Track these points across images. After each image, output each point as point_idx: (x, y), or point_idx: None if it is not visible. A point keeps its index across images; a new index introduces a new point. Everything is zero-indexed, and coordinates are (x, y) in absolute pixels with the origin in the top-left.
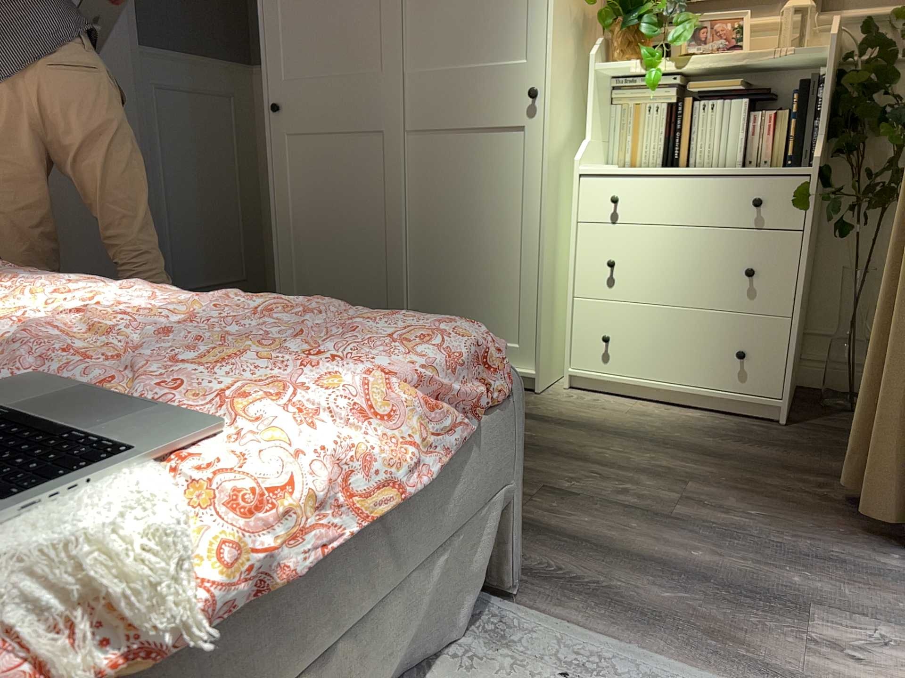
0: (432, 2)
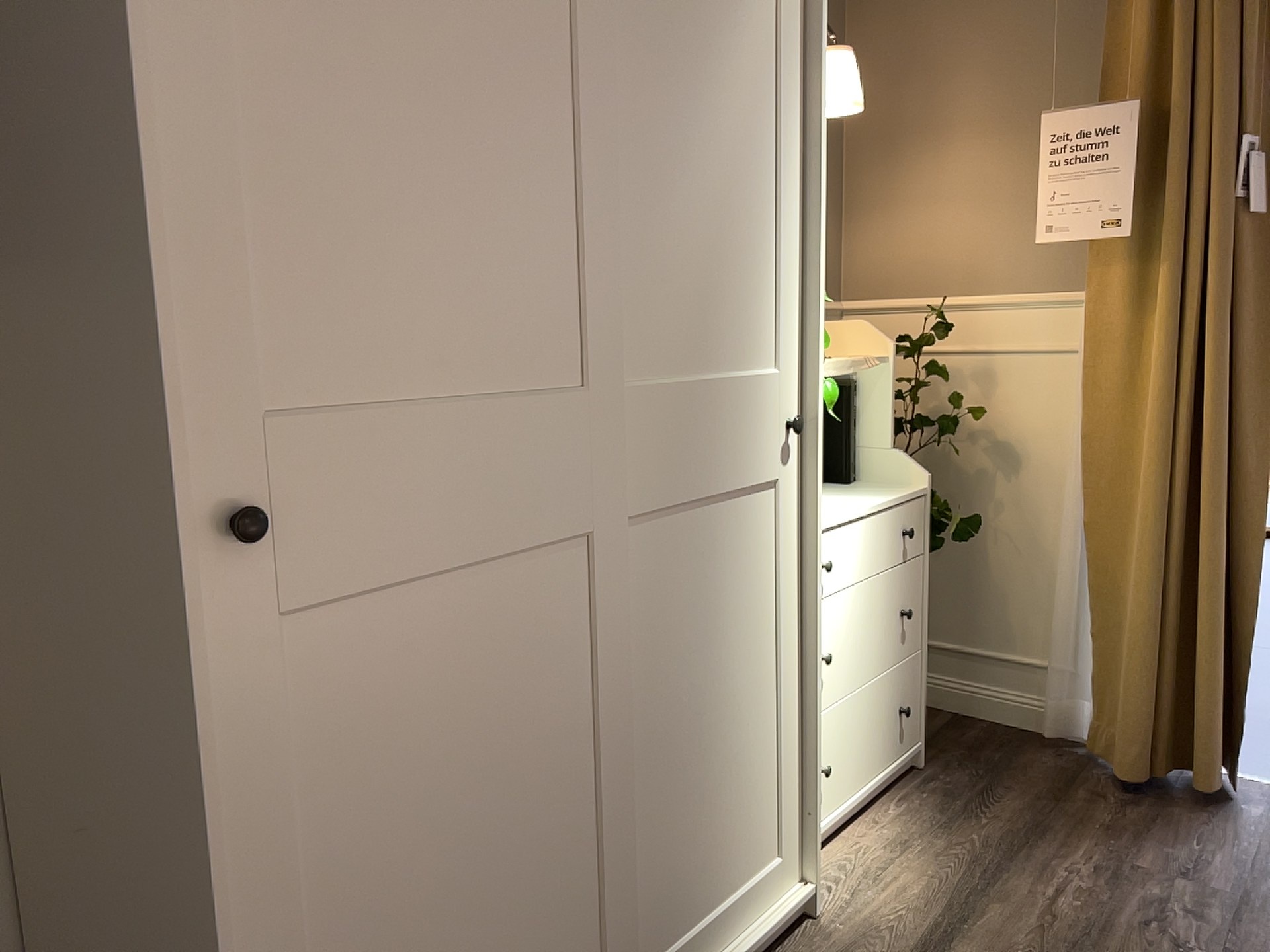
0: (657, 245)
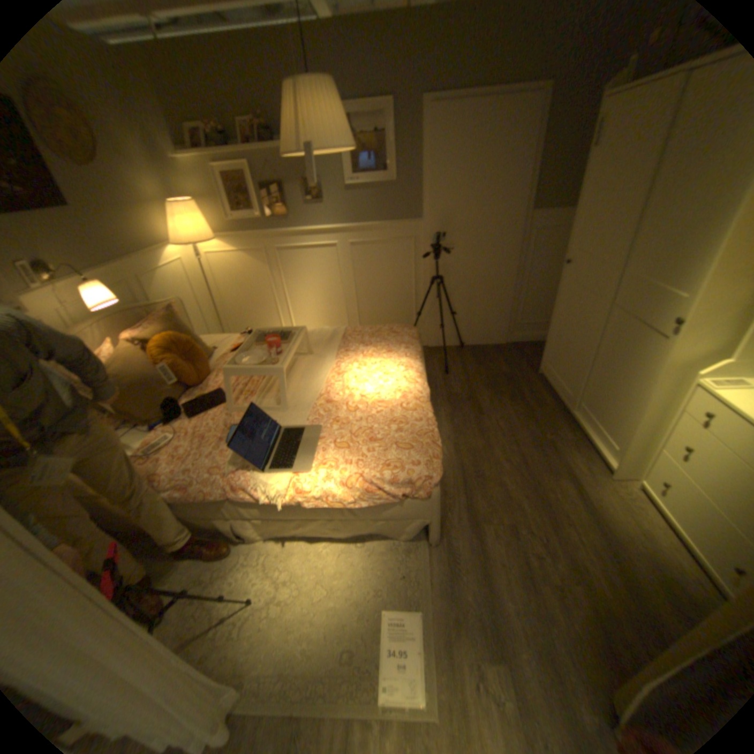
0: (655, 231)
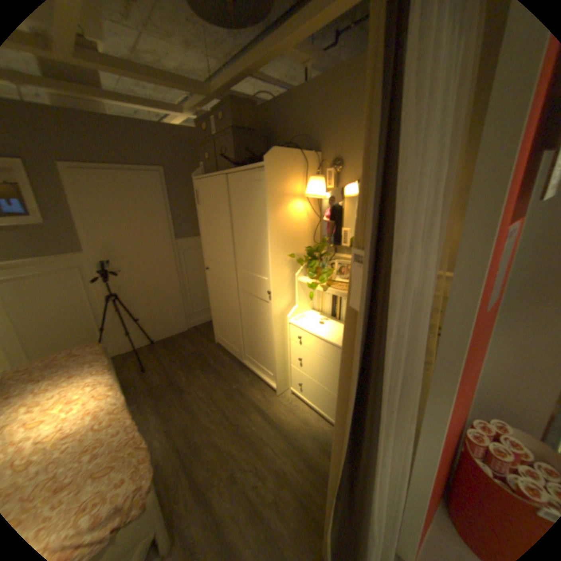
0: (241, 247)
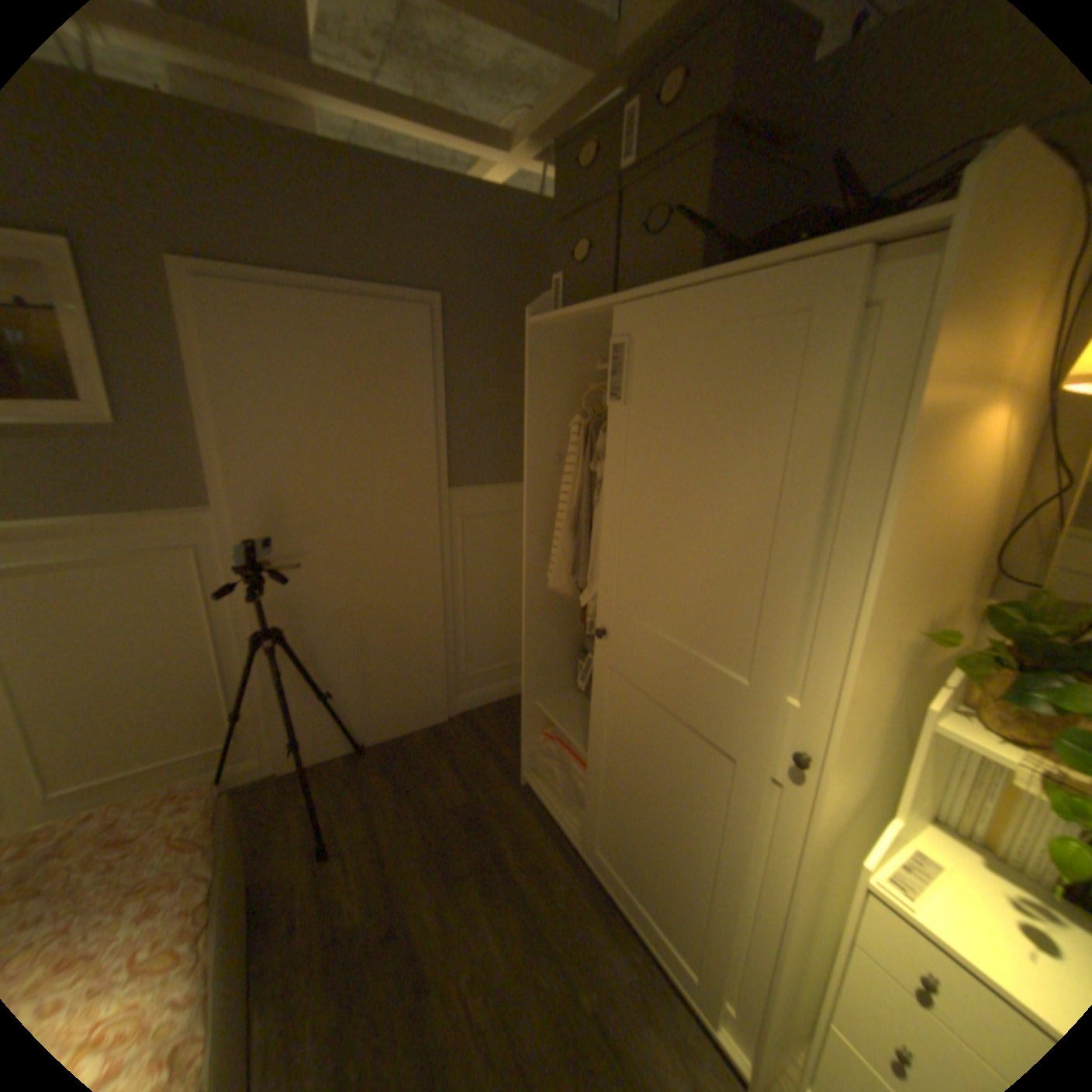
0: (682, 556)
